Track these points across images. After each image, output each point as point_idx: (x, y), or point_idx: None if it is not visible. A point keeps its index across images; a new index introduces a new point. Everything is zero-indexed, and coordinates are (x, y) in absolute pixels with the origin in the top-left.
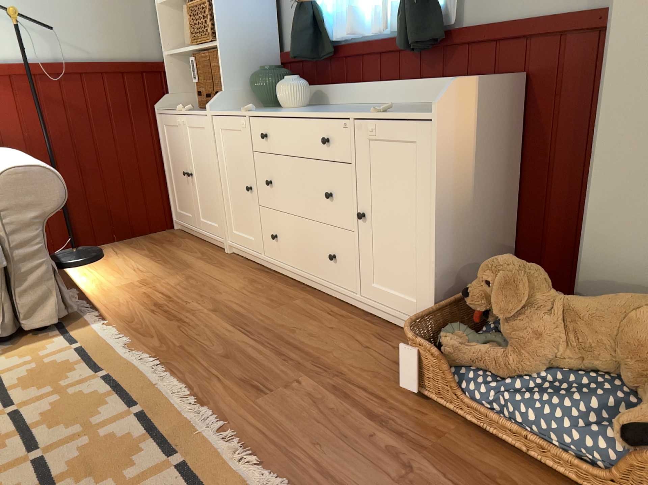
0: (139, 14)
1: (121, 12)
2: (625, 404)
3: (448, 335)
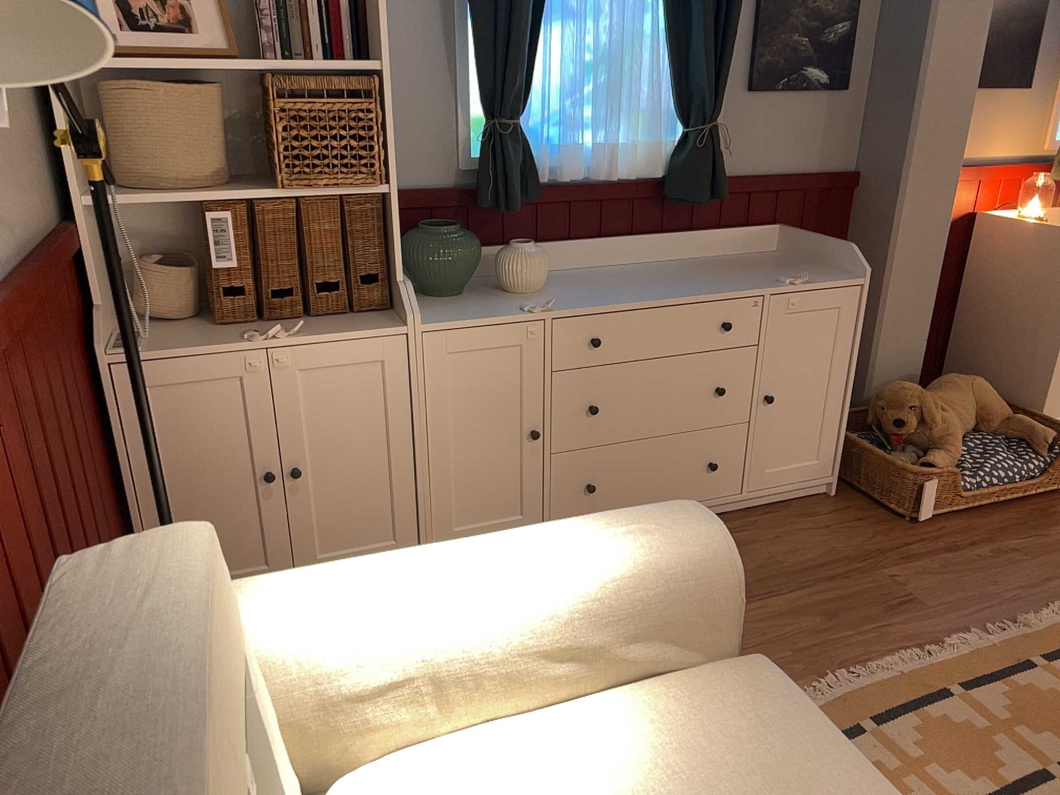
0: (20, 92)
1: (7, 93)
2: (1006, 441)
3: (924, 460)
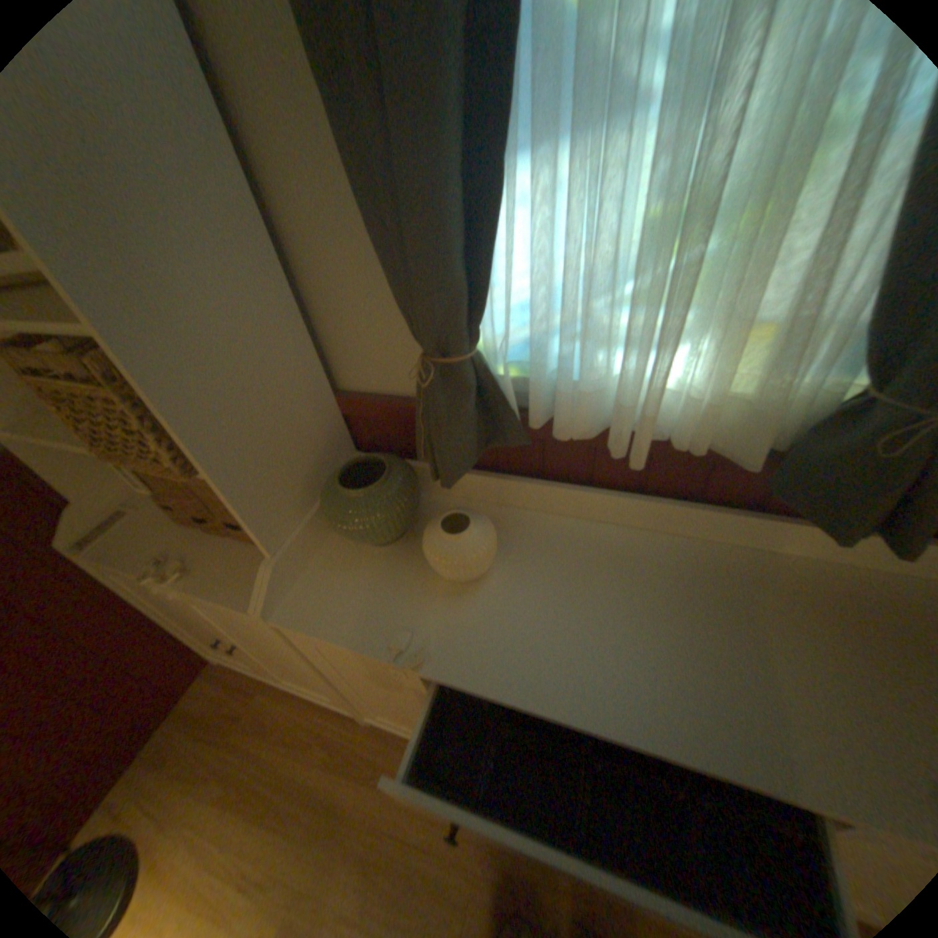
0: None
1: None
2: None
3: None
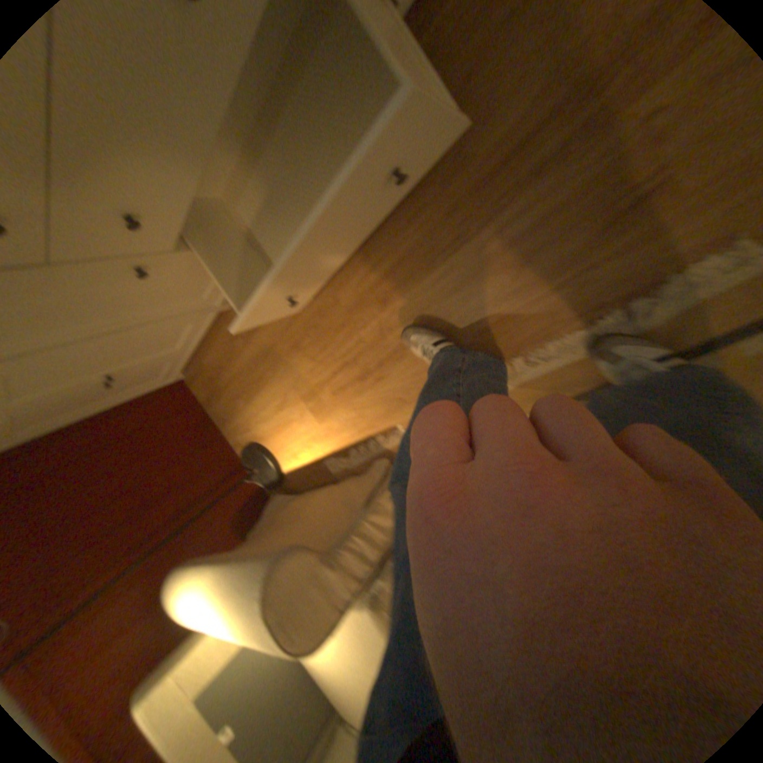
0: None
1: None
2: None
3: None
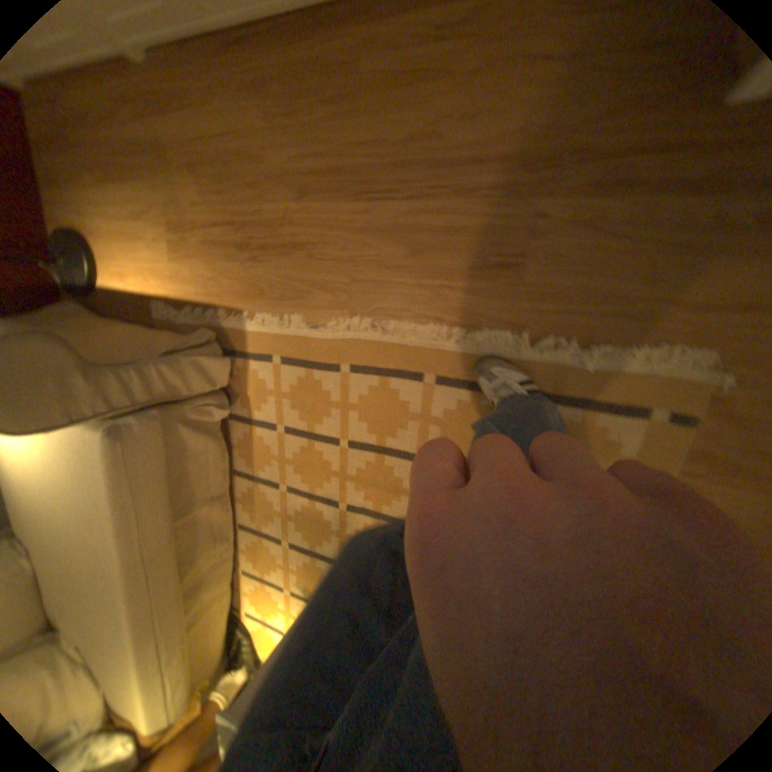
0: None
1: None
2: None
3: None
